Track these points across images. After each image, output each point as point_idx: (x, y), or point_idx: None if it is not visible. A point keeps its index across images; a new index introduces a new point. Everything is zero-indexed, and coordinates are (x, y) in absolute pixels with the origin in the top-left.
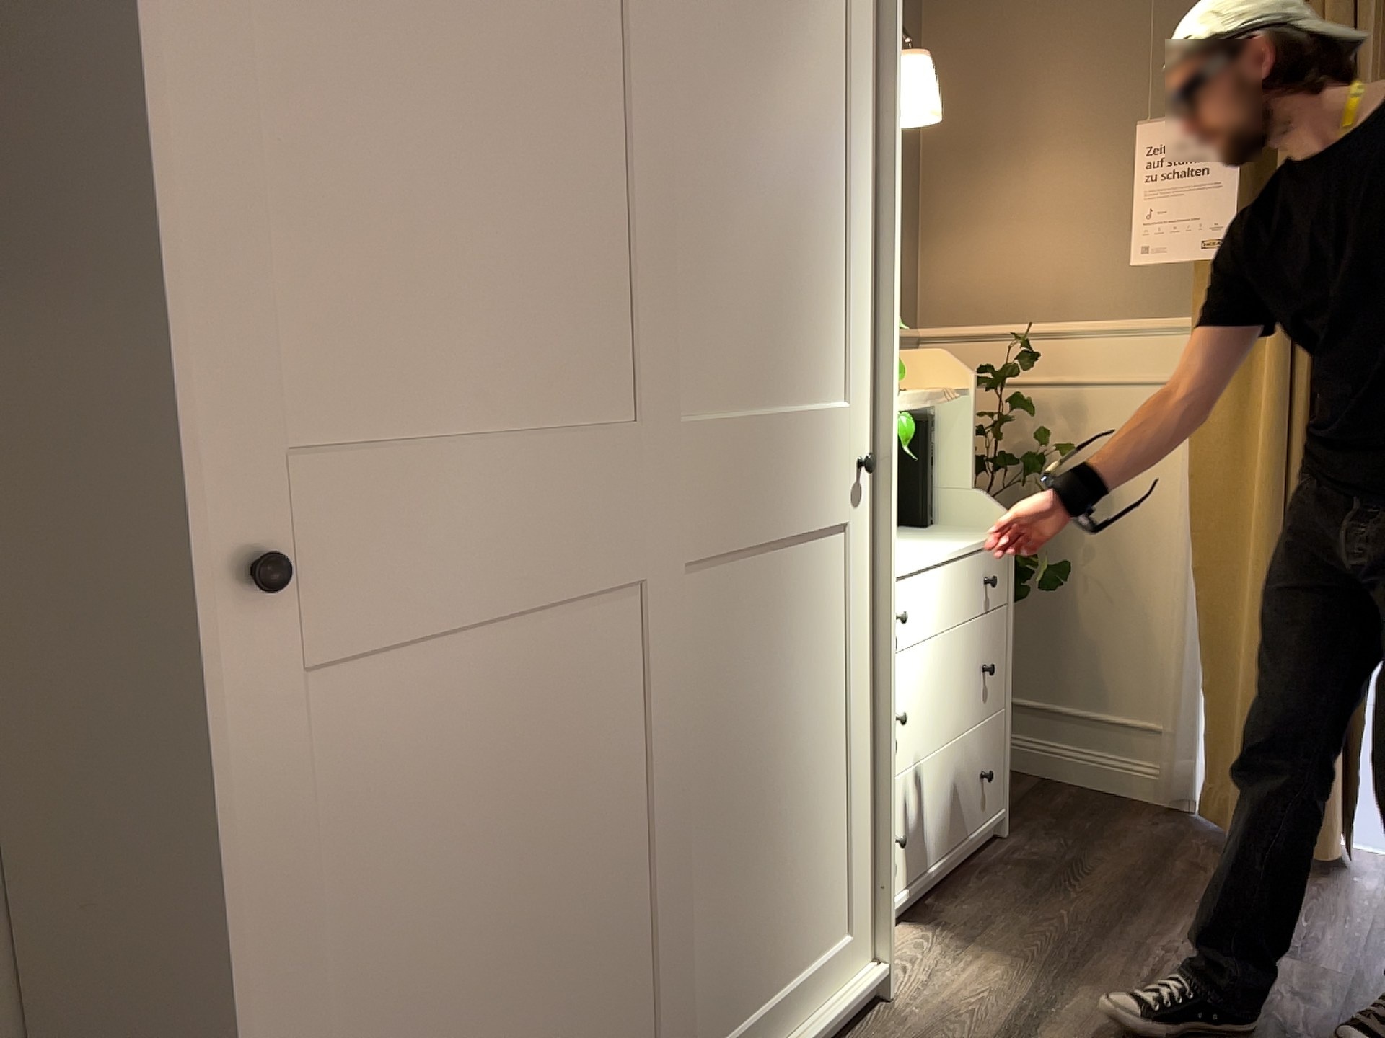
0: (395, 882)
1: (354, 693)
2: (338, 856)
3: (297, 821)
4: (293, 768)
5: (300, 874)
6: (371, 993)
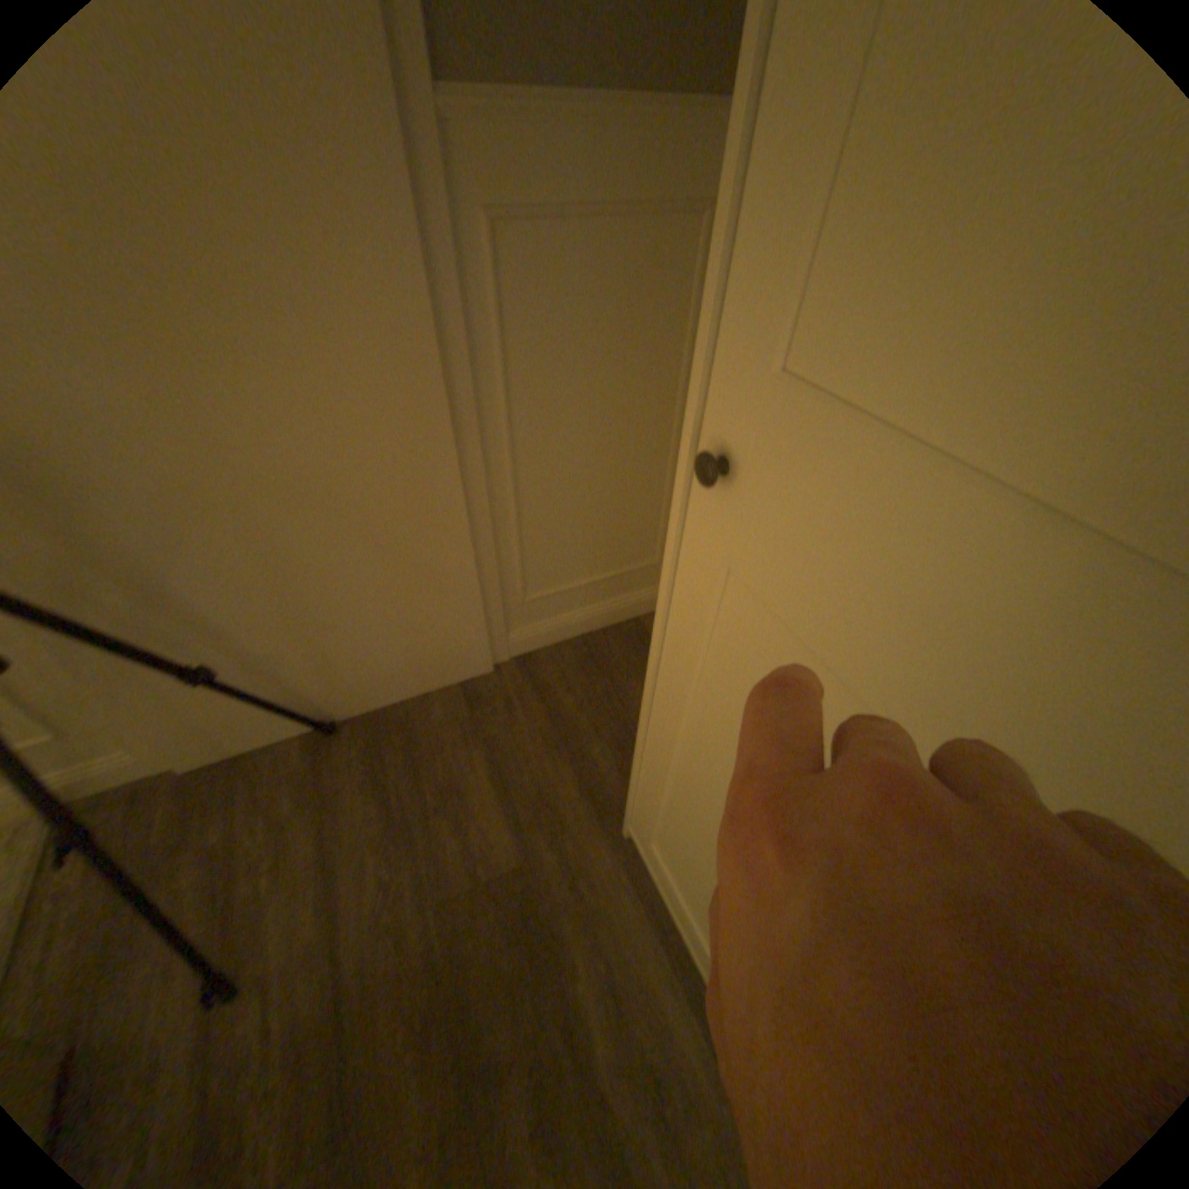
0: (719, 751)
1: (739, 628)
2: (700, 692)
3: (684, 645)
4: (691, 618)
5: (679, 670)
6: (692, 767)
